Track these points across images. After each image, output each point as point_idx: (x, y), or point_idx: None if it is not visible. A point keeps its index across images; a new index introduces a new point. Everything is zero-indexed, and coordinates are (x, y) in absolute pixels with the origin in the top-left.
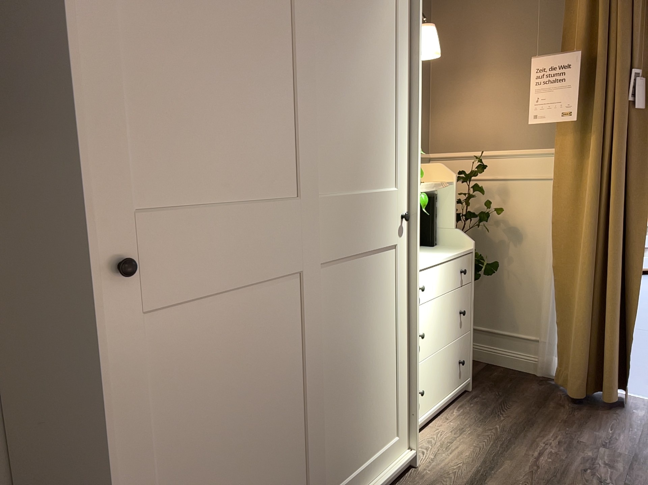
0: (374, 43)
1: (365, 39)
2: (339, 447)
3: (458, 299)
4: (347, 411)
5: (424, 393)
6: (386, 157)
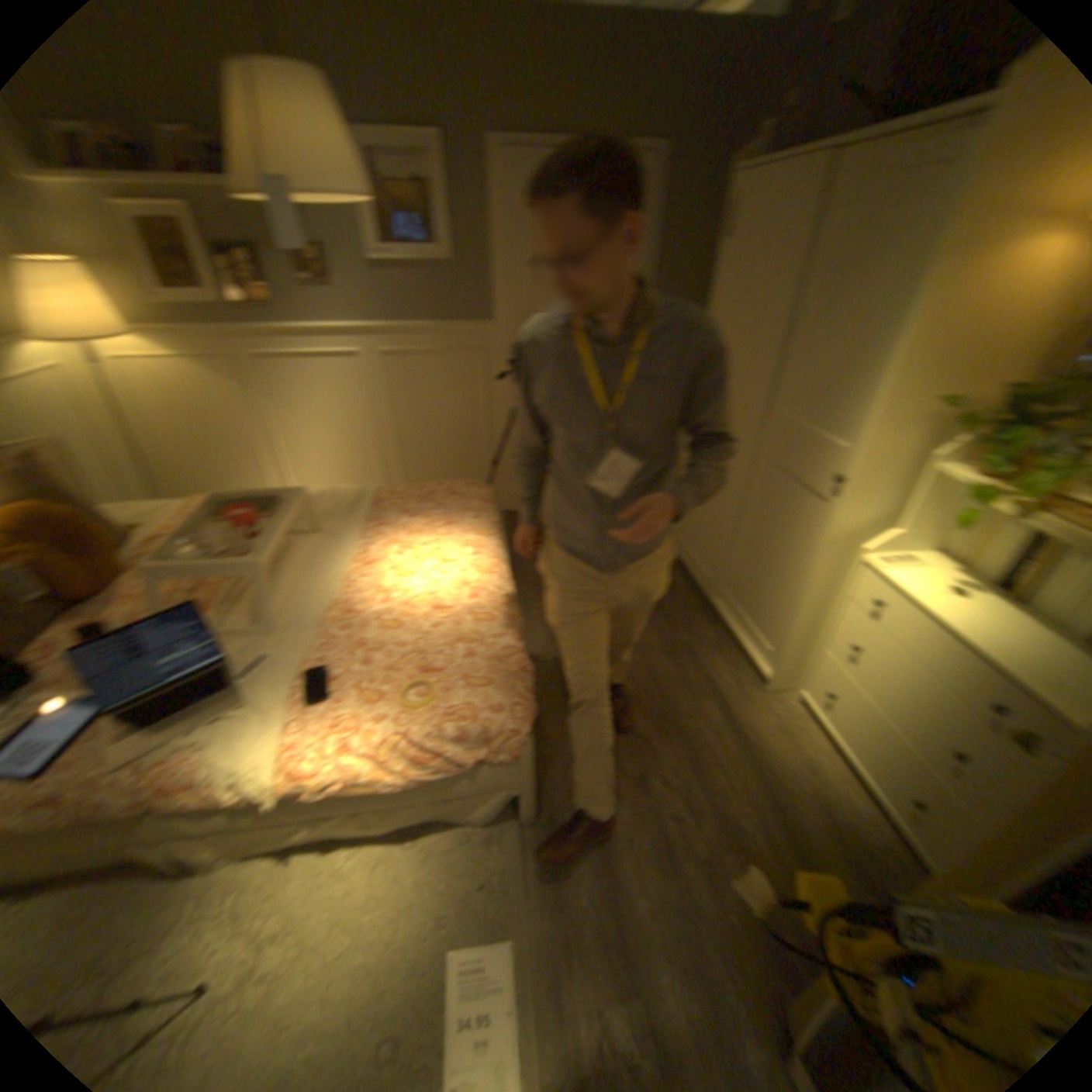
0: (878, 281)
1: (866, 280)
2: (742, 578)
3: (972, 729)
4: (753, 567)
5: (845, 711)
6: (851, 407)
